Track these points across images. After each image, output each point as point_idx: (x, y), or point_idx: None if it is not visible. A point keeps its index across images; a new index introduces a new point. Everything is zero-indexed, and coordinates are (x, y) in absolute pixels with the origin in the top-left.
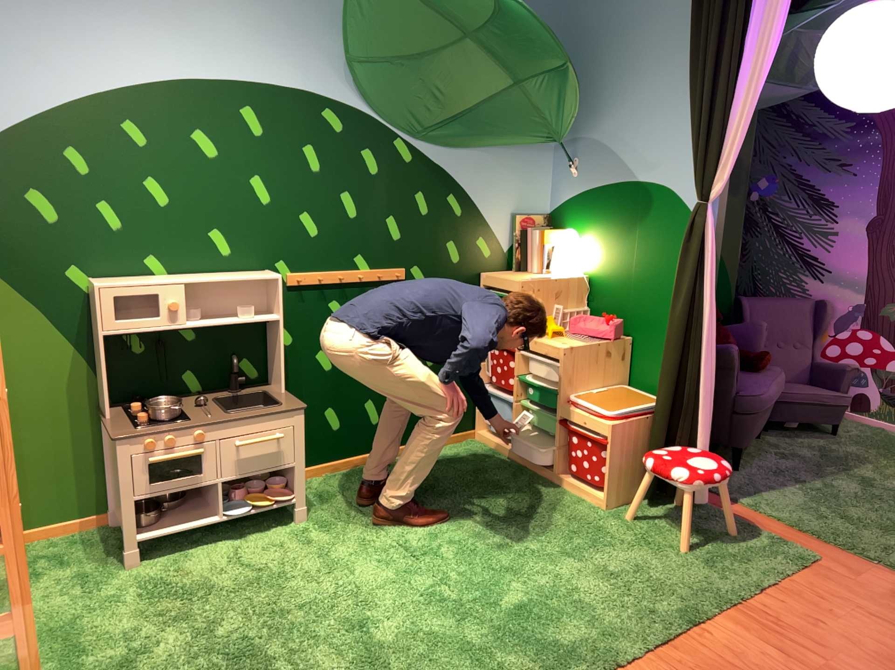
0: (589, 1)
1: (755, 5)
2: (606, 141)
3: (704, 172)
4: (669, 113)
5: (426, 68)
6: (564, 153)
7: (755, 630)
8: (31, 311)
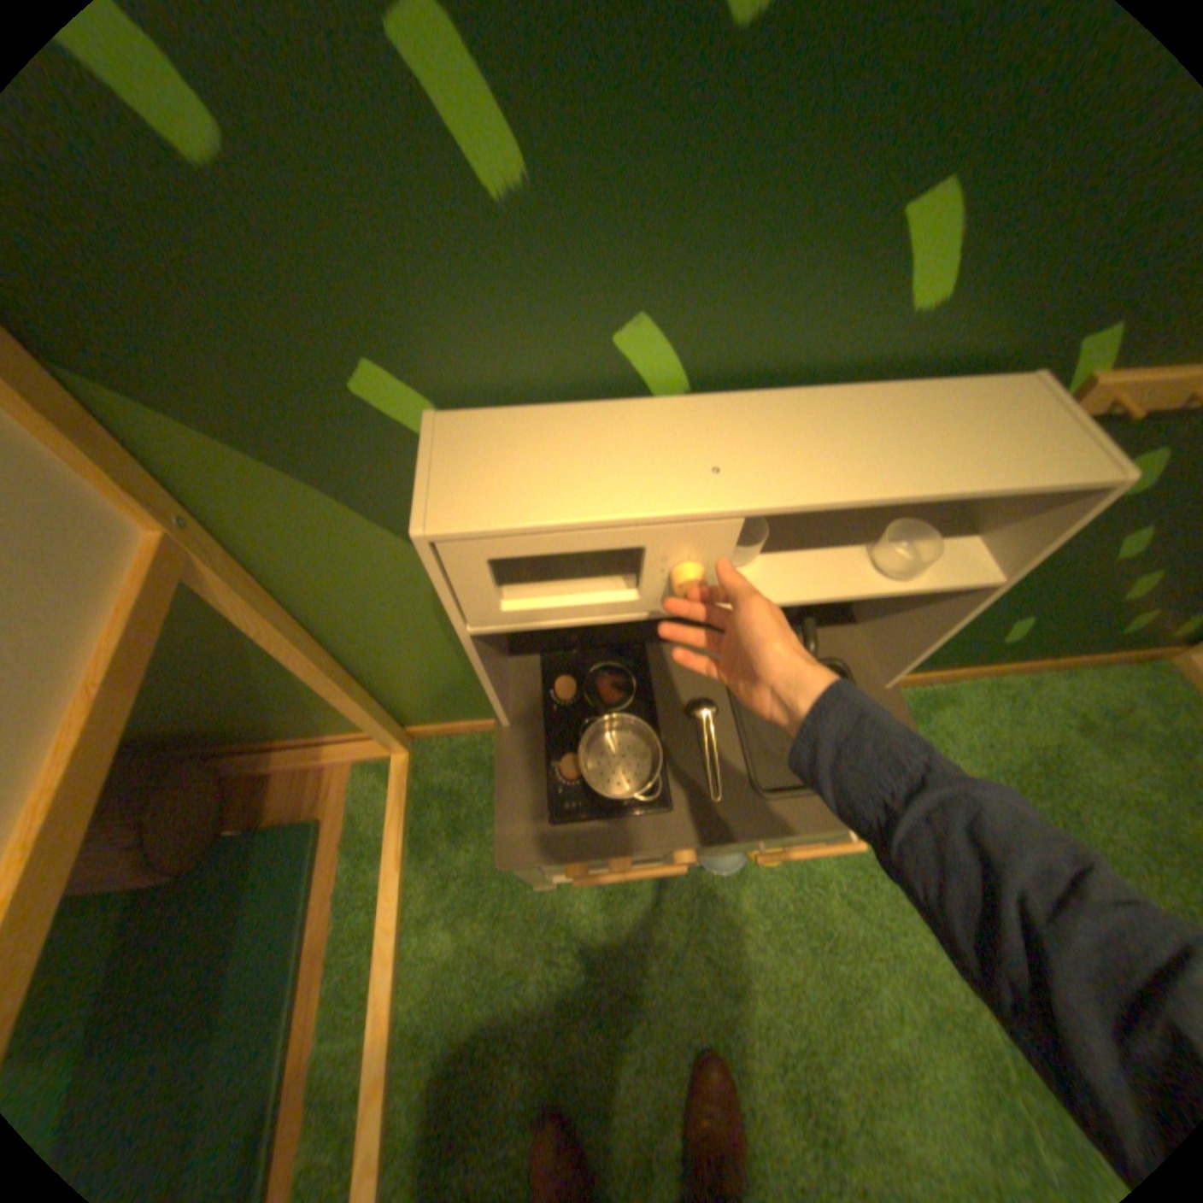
0: None
1: None
2: None
3: None
4: None
5: None
6: None
7: None
8: (290, 491)
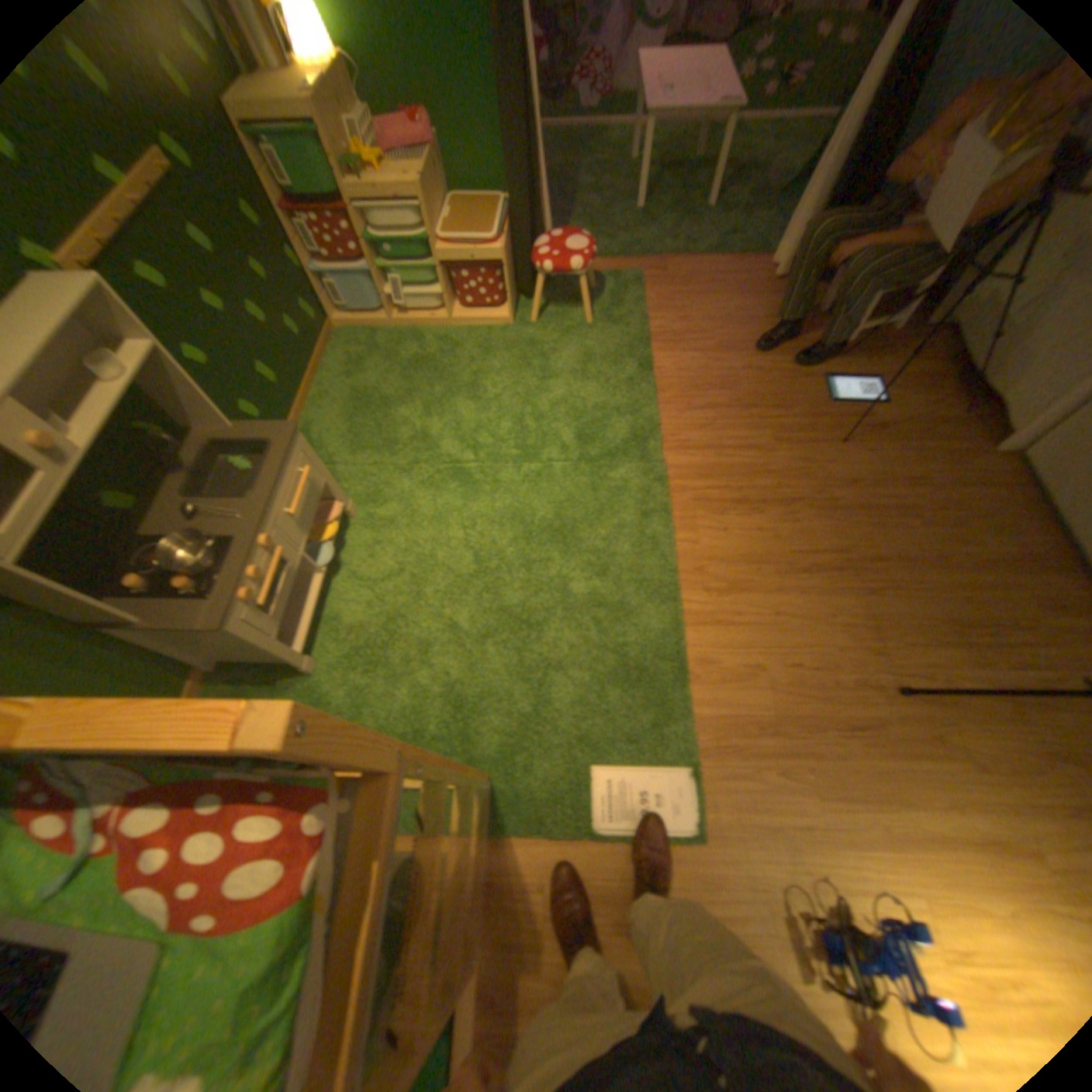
0: None
1: None
2: None
3: None
4: None
5: None
6: None
7: (671, 349)
8: None
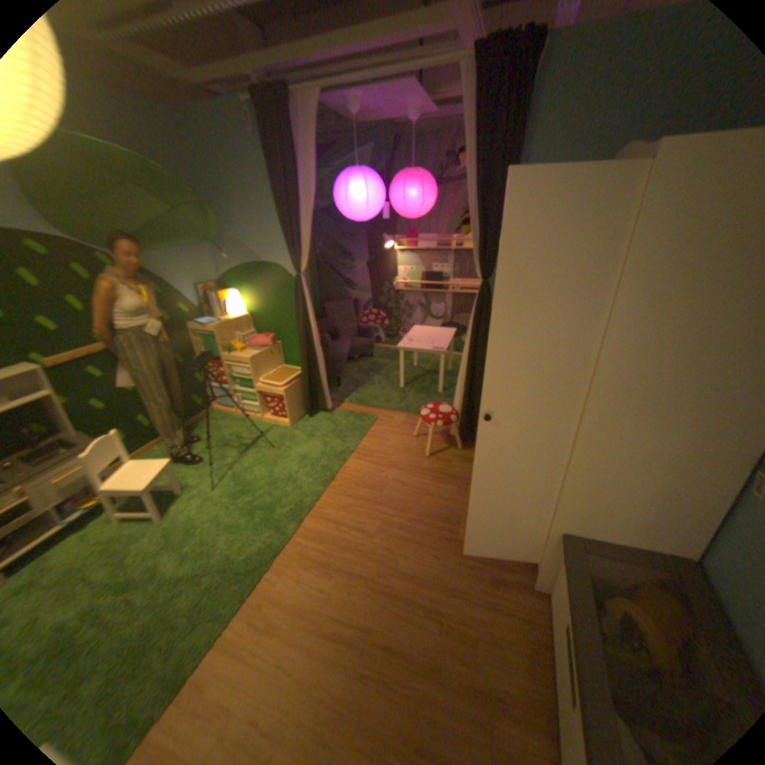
0: (204, 152)
1: (300, 170)
2: (239, 240)
3: (296, 260)
4: (270, 225)
5: (103, 205)
6: (216, 247)
7: (363, 459)
8: None
